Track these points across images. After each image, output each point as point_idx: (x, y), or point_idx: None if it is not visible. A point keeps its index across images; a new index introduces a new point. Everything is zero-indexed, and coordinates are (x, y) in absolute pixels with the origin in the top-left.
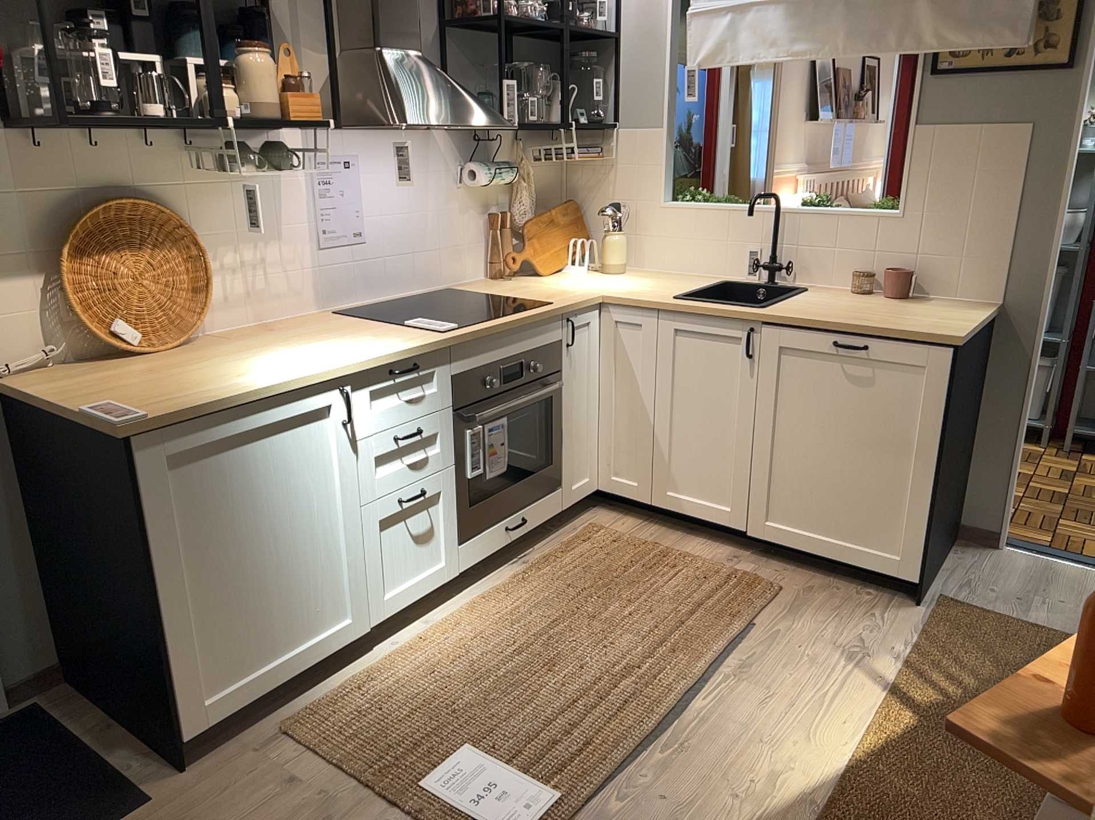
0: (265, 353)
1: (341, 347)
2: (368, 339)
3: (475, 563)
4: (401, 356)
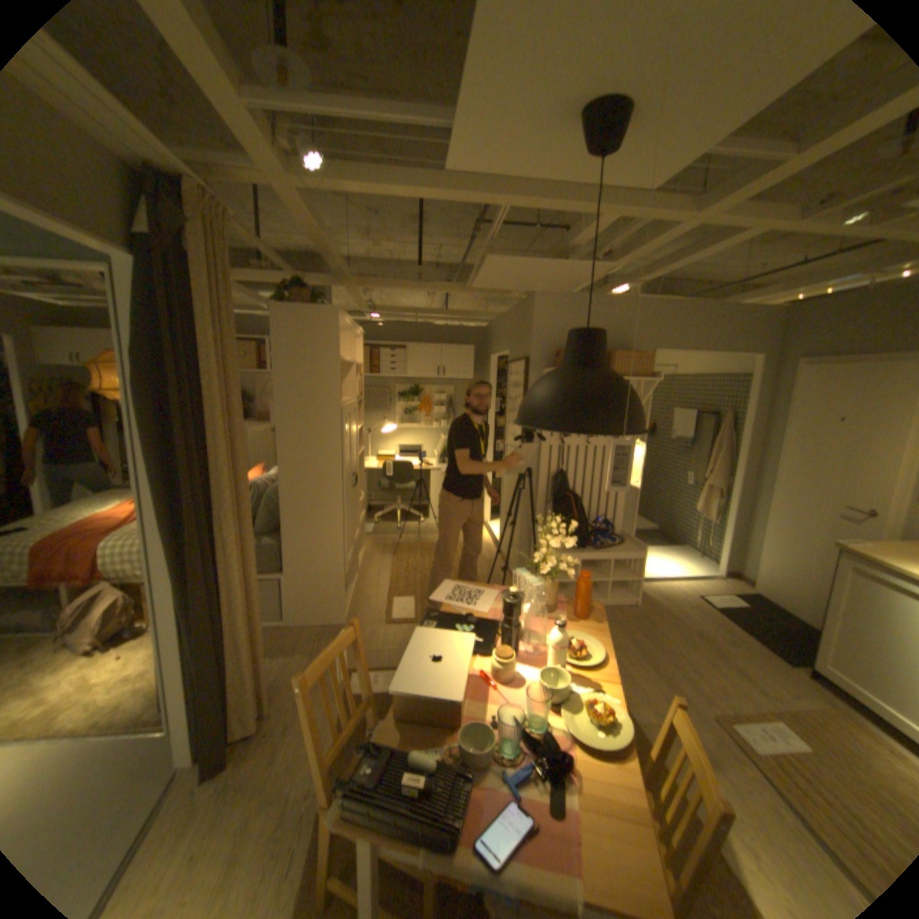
0: None
1: None
2: None
3: None
4: None
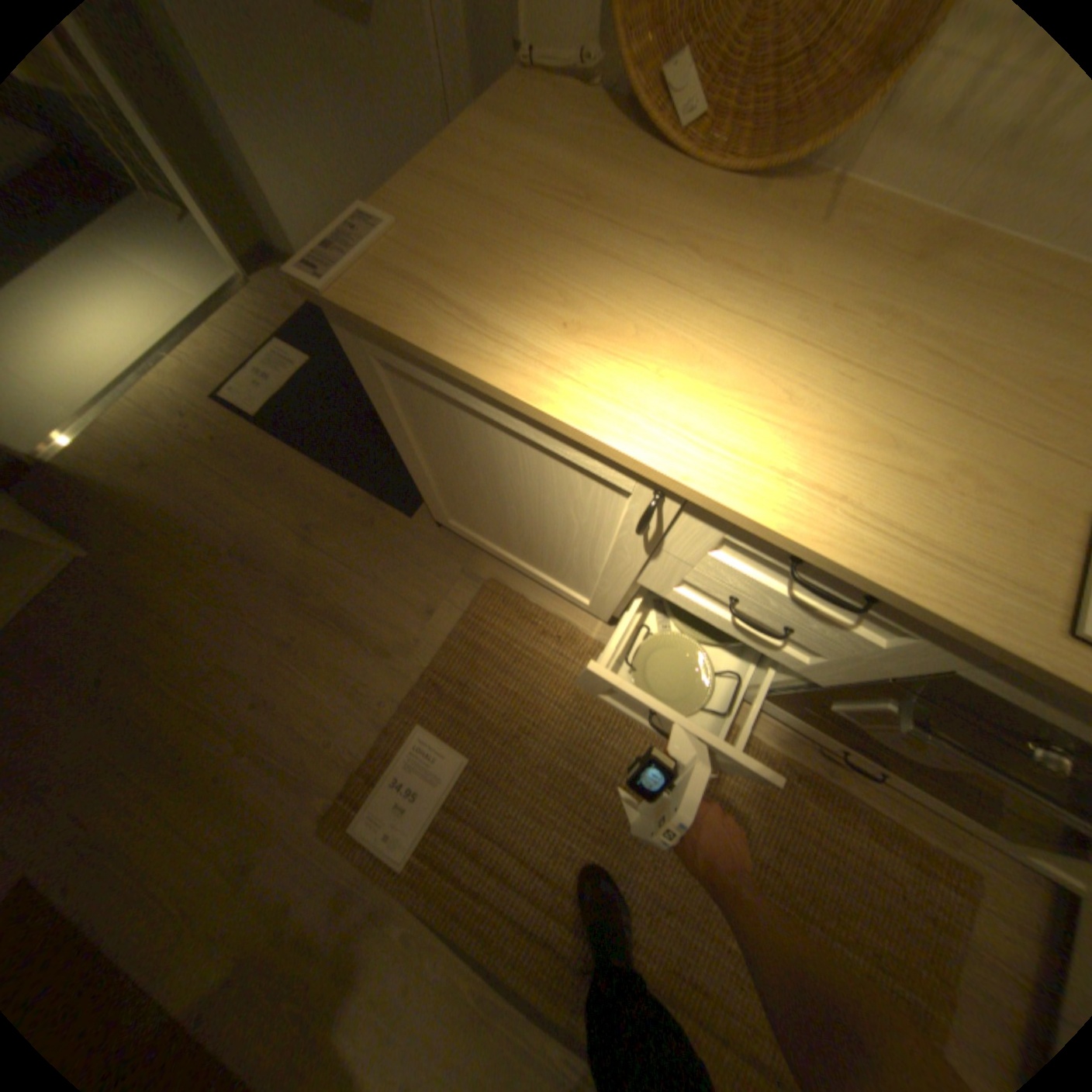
0: (750, 305)
1: (839, 424)
2: (931, 460)
3: (770, 713)
4: (844, 572)
